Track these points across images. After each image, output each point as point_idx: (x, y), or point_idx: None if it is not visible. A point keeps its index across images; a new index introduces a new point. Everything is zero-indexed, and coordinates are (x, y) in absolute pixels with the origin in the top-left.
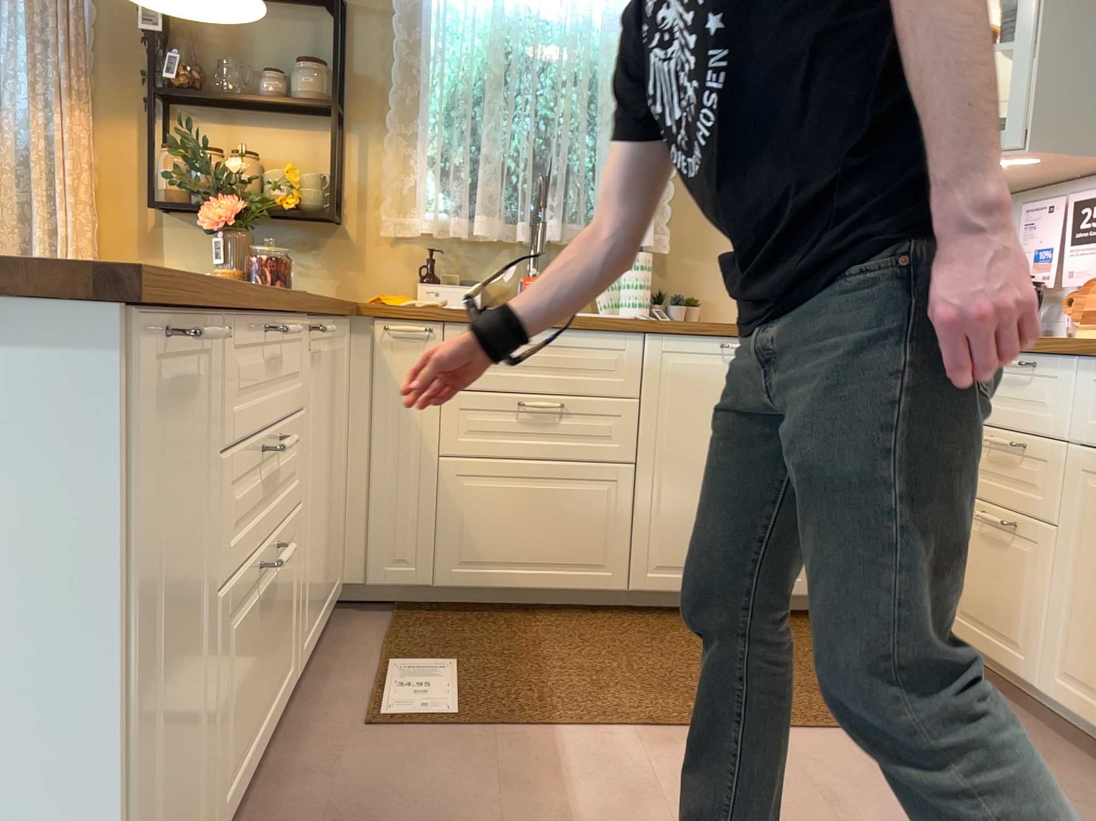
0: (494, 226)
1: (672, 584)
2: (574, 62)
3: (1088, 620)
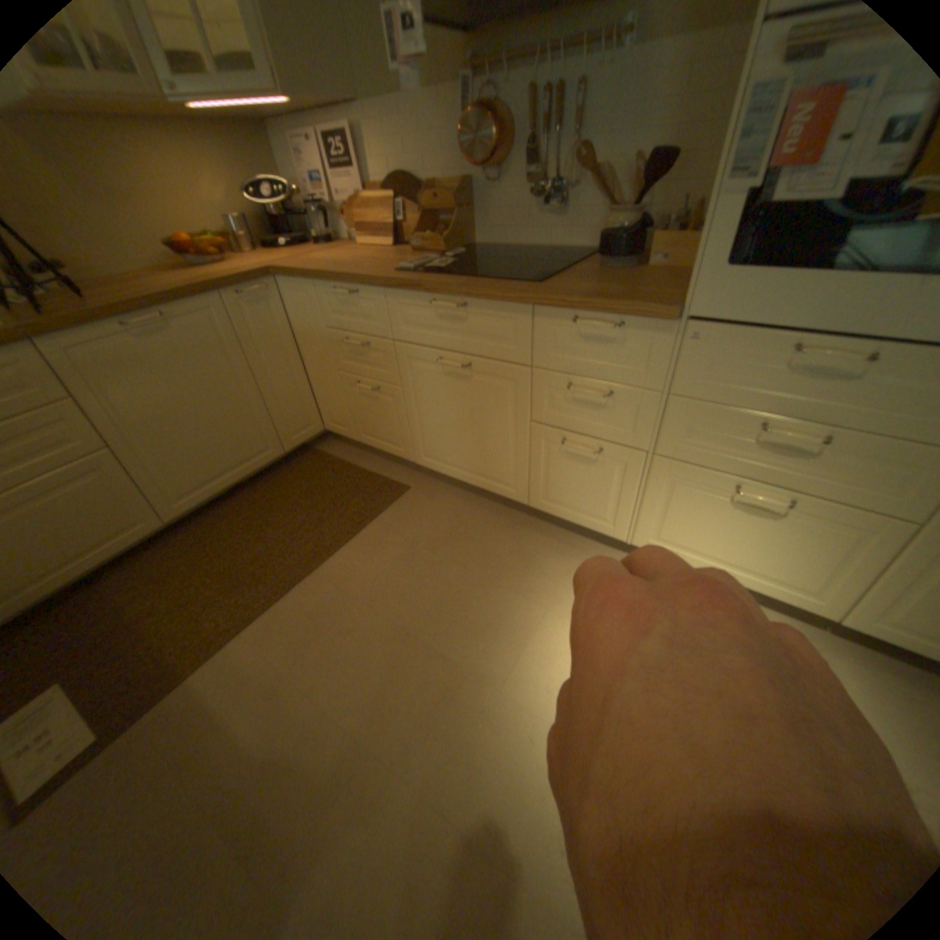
0: None
1: (192, 501)
2: None
3: (428, 429)
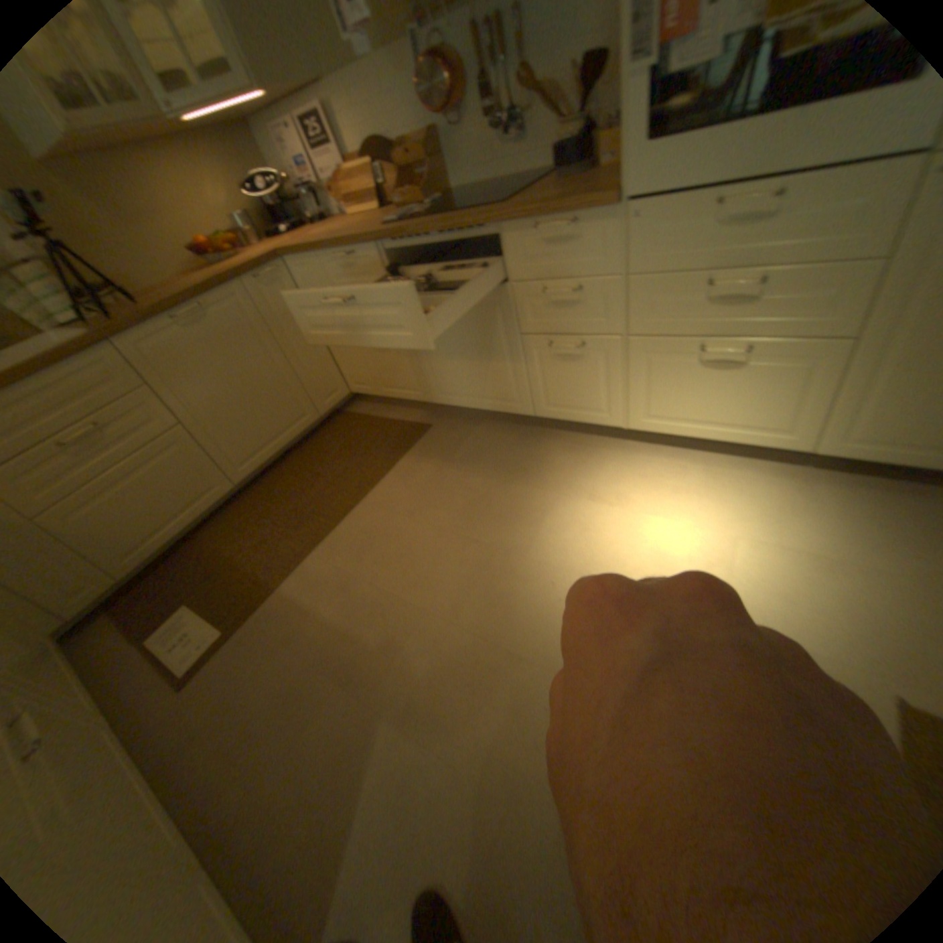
0: None
1: (251, 464)
2: None
3: (436, 366)
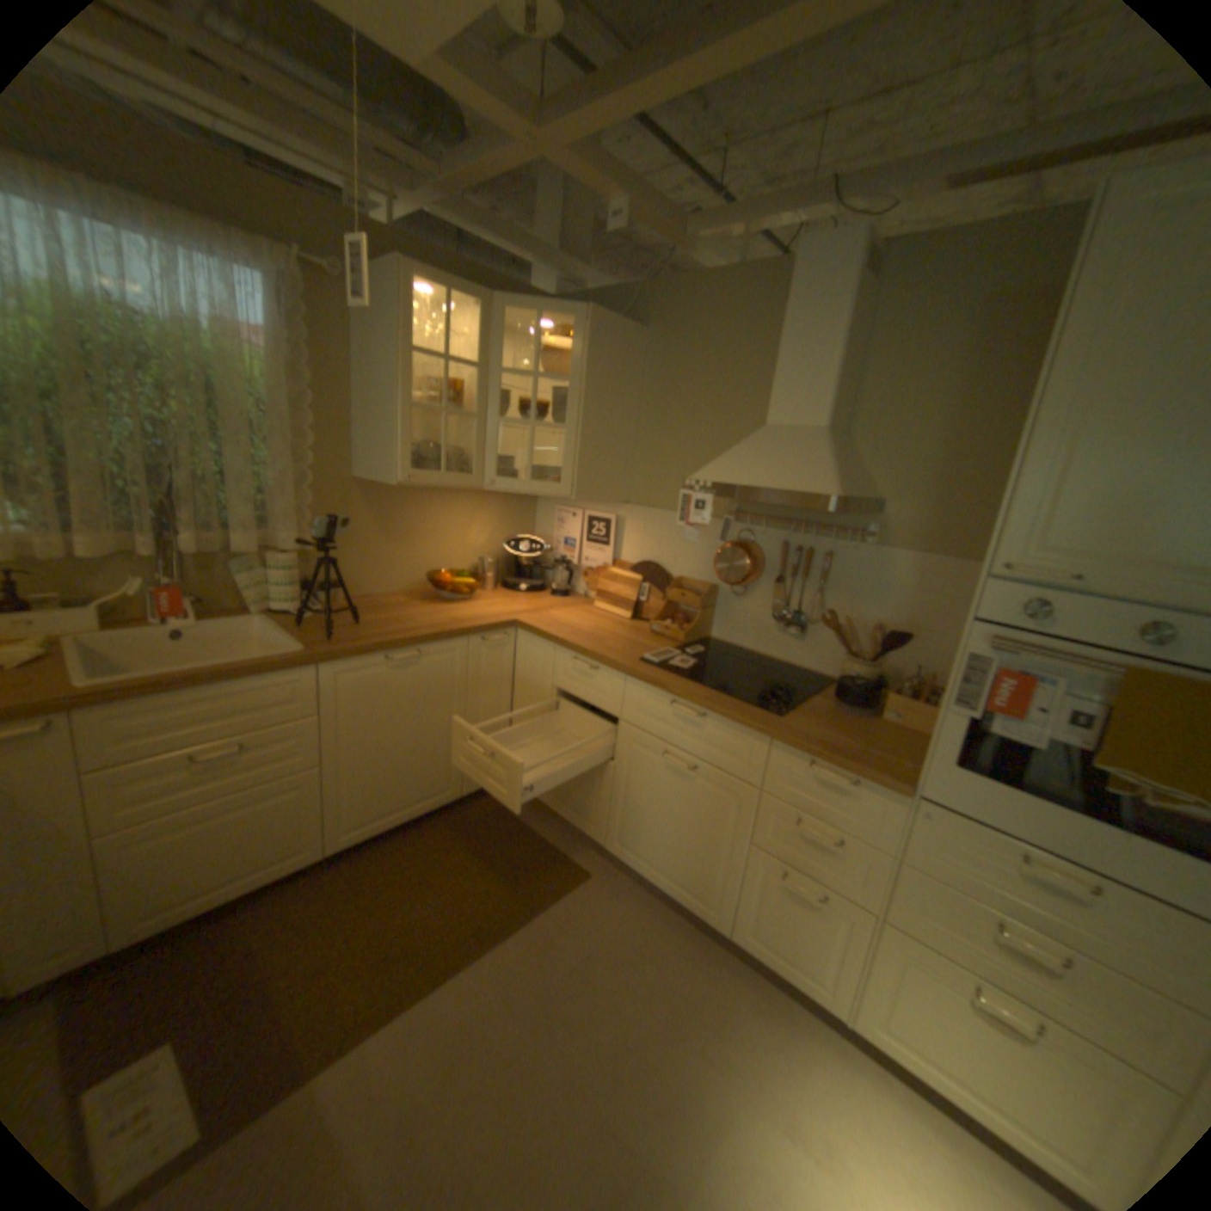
0: (103, 547)
1: (359, 837)
2: (177, 365)
3: (631, 816)
